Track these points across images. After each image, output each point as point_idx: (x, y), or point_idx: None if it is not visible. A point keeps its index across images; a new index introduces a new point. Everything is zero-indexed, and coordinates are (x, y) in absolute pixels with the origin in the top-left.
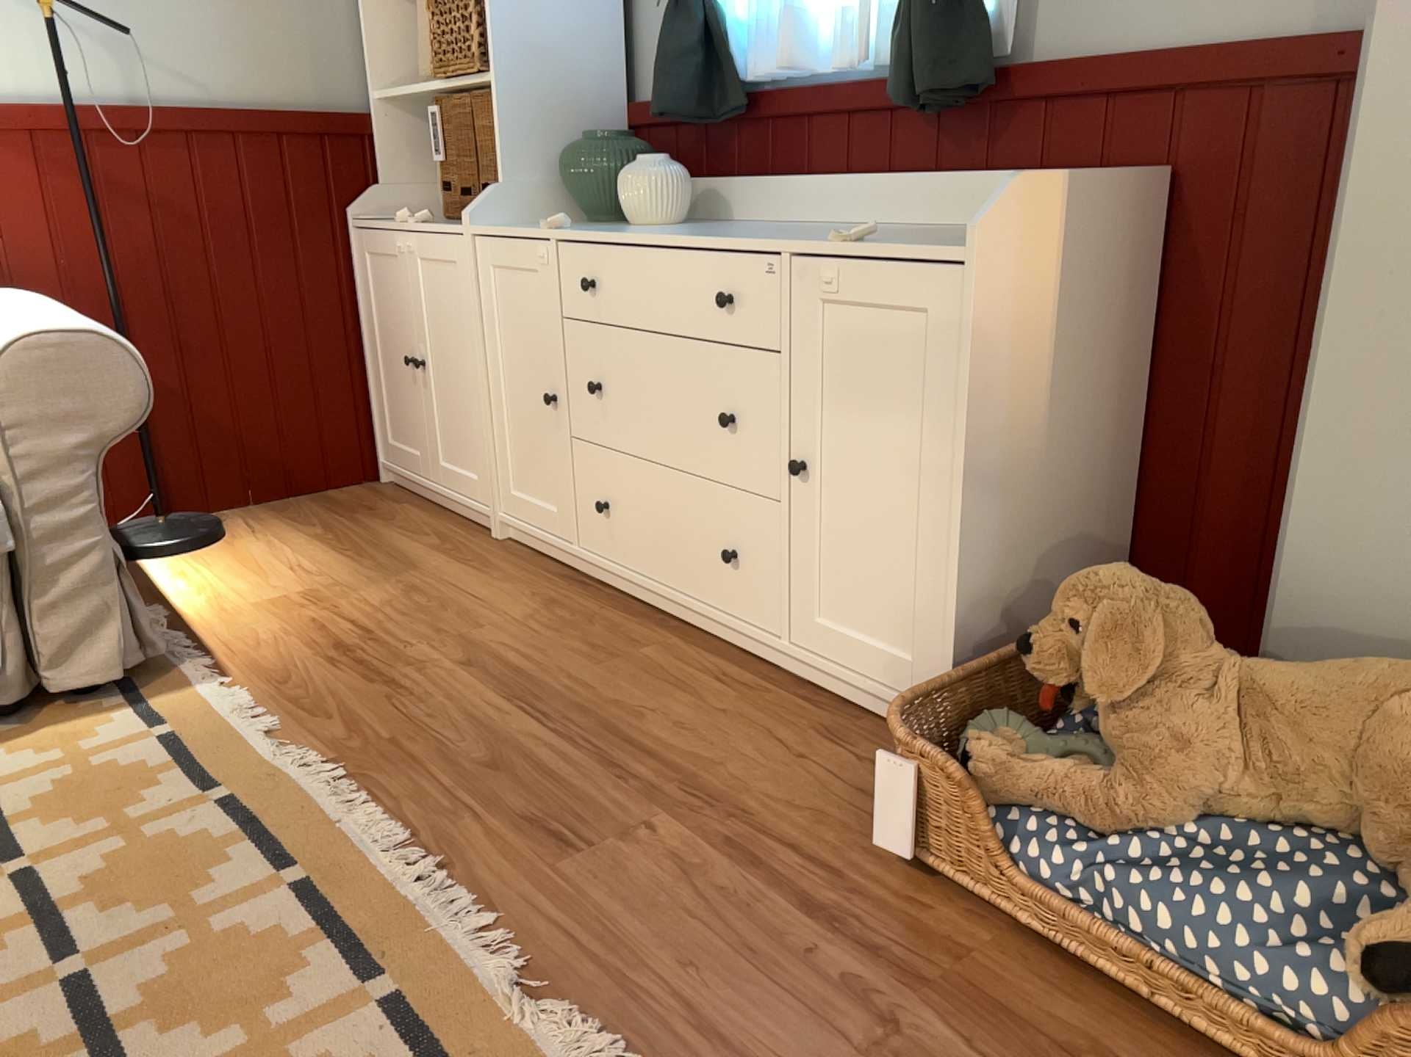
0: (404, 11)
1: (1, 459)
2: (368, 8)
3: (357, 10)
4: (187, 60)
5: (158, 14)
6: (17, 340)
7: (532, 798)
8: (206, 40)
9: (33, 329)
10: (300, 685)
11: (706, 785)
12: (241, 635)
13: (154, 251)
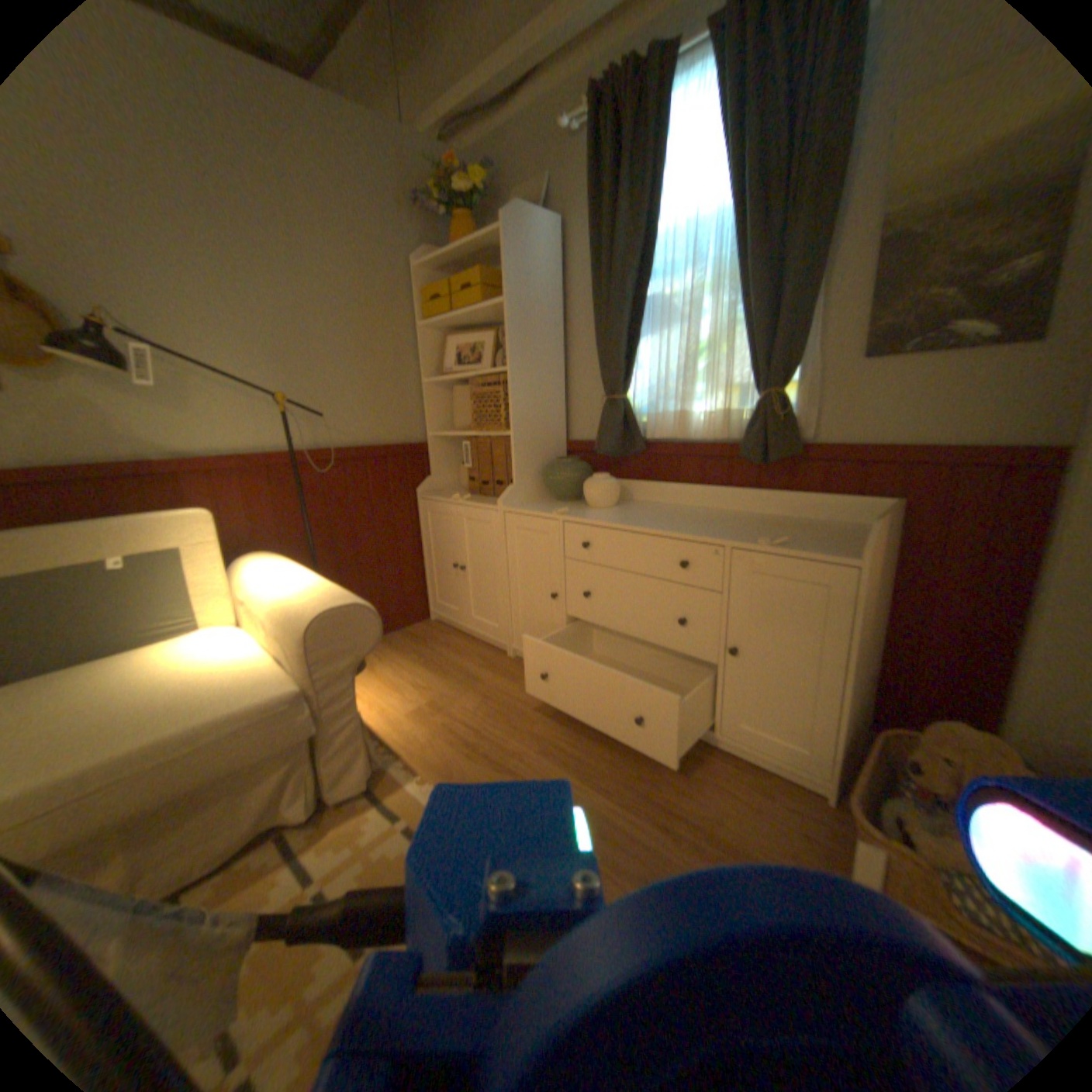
0: (443, 390)
1: (306, 680)
2: (426, 389)
3: (420, 390)
4: (341, 420)
5: (328, 399)
6: (315, 613)
7: (636, 861)
8: (350, 409)
9: (320, 602)
10: (460, 777)
11: (723, 841)
12: (409, 740)
13: (325, 518)
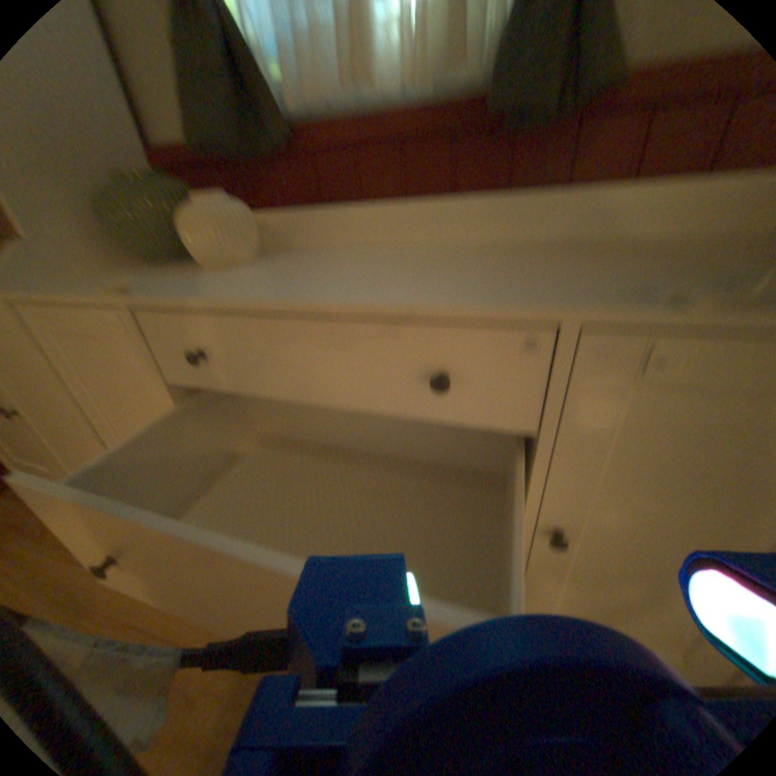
0: None
1: None
2: None
3: None
4: None
5: None
6: None
7: None
8: None
9: None
10: None
11: None
12: None
13: None
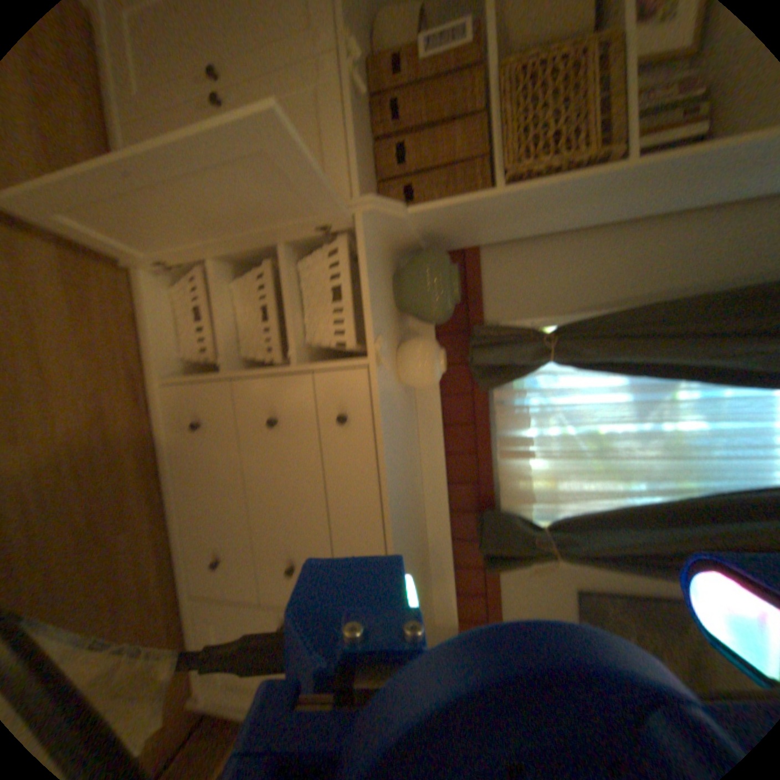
0: None
1: None
2: None
3: None
4: None
5: None
6: None
7: None
8: None
9: None
10: None
11: None
12: None
13: None
